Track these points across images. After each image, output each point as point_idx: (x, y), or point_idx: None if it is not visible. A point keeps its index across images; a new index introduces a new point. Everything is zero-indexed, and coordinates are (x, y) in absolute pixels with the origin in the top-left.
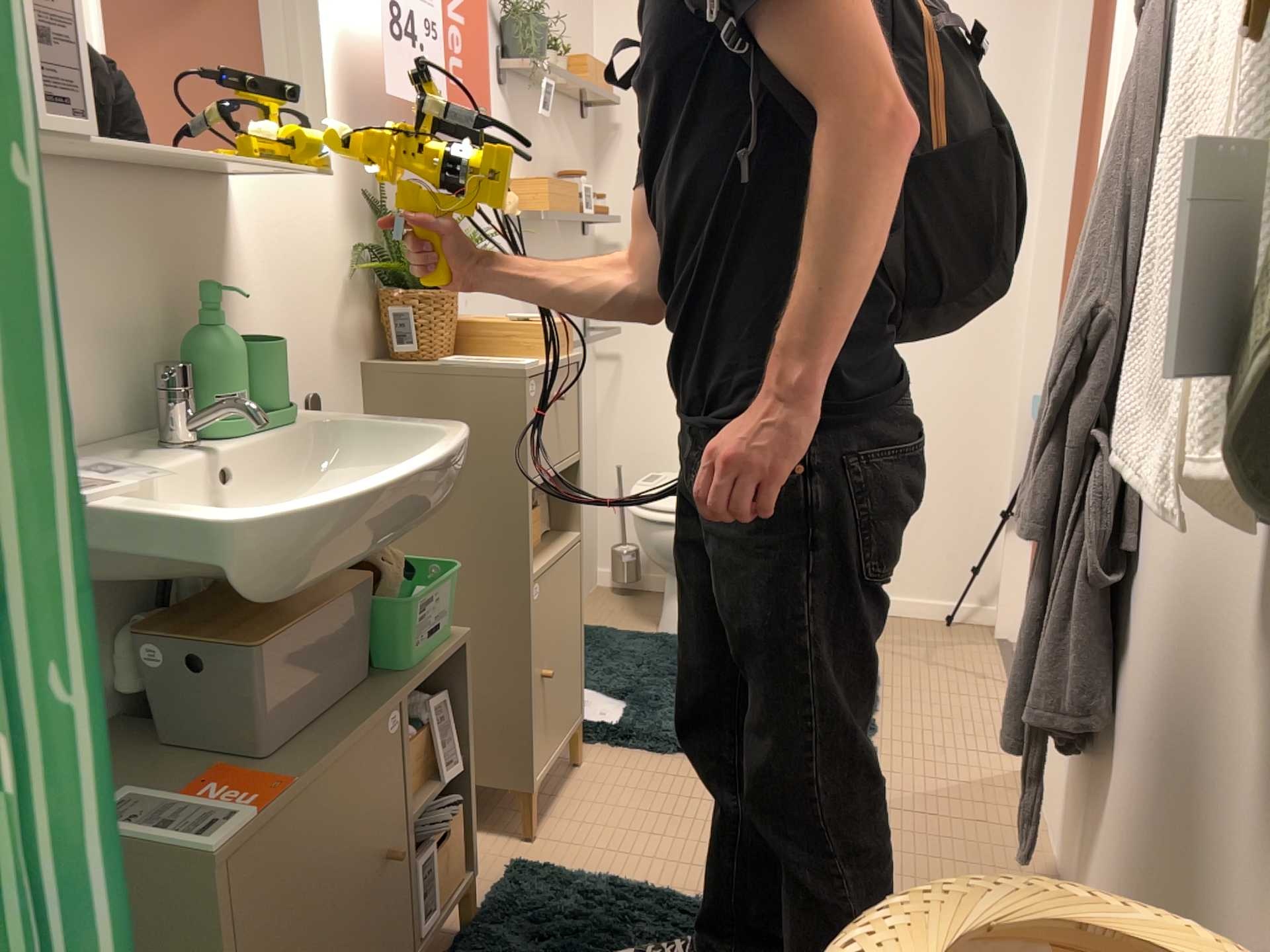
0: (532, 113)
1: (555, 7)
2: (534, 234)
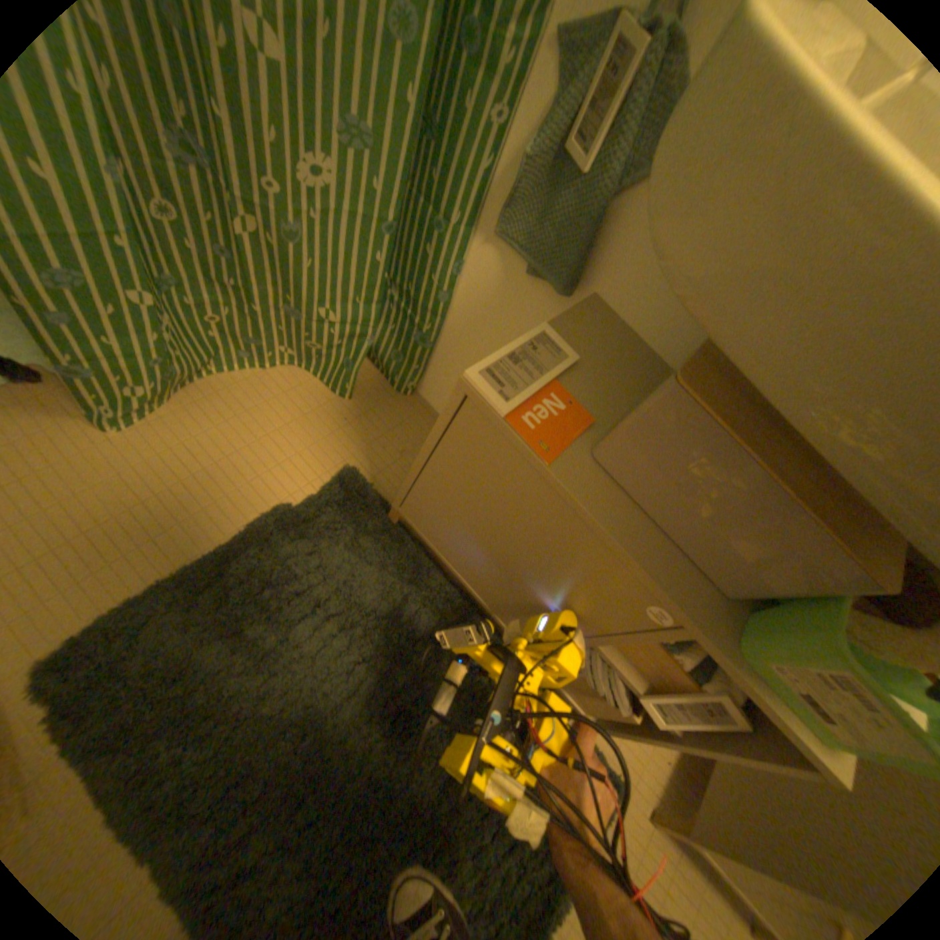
0: None
1: None
2: None
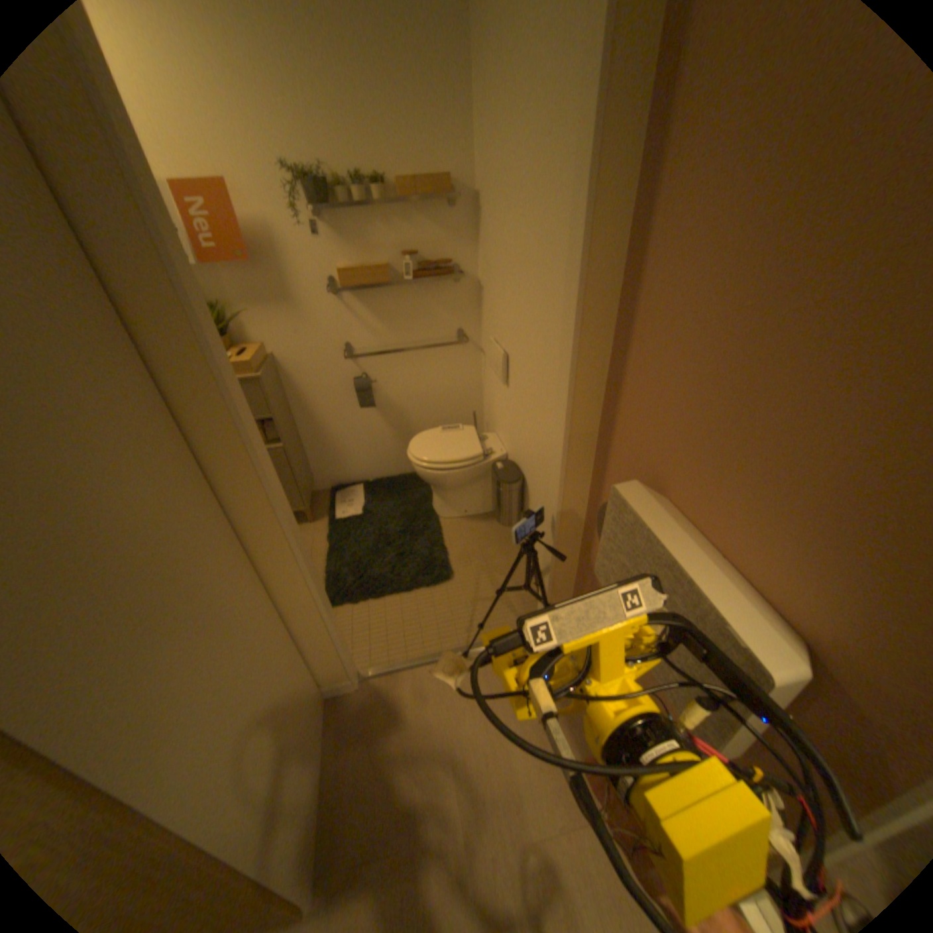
0: (362, 222)
1: (394, 137)
2: (374, 291)
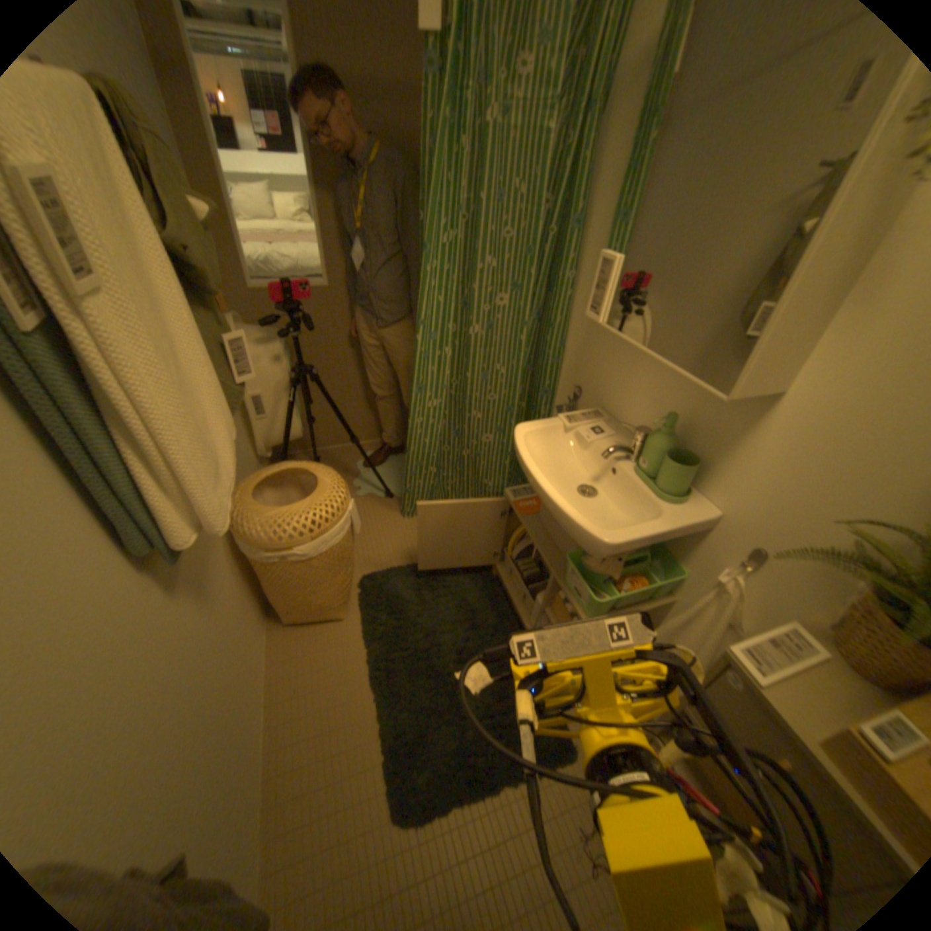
0: None
1: None
2: None
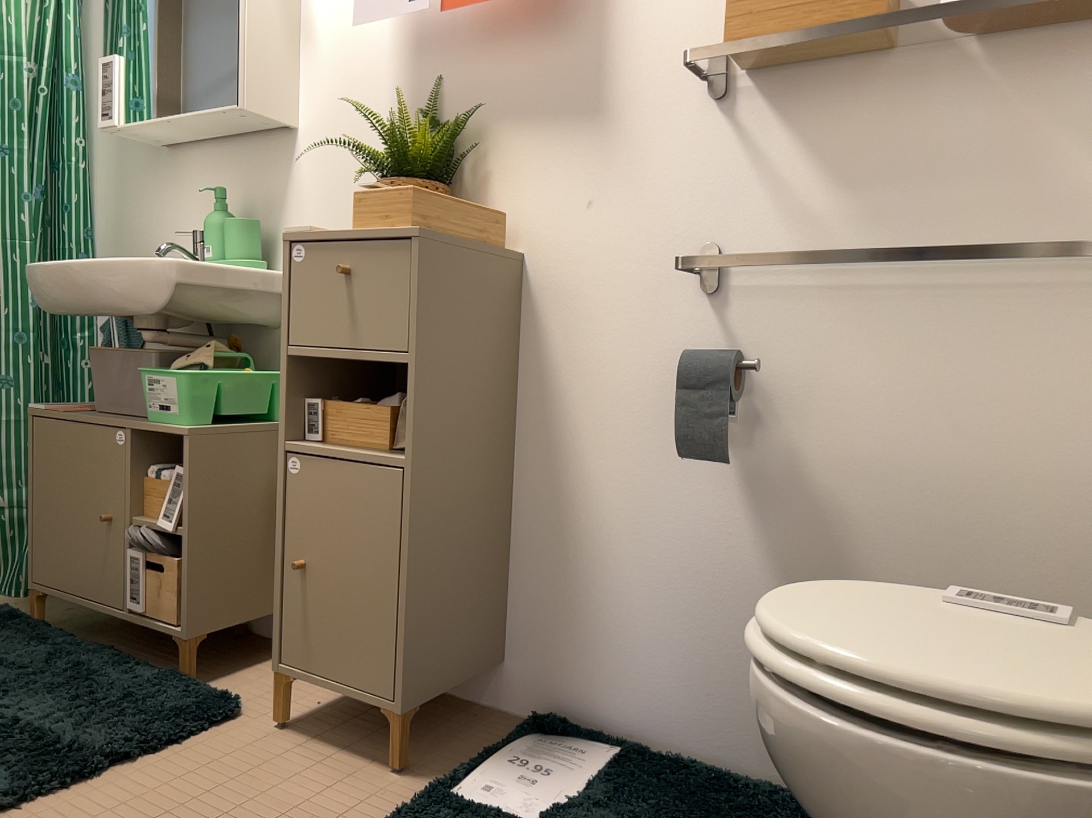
0: None
1: None
2: (828, 87)
